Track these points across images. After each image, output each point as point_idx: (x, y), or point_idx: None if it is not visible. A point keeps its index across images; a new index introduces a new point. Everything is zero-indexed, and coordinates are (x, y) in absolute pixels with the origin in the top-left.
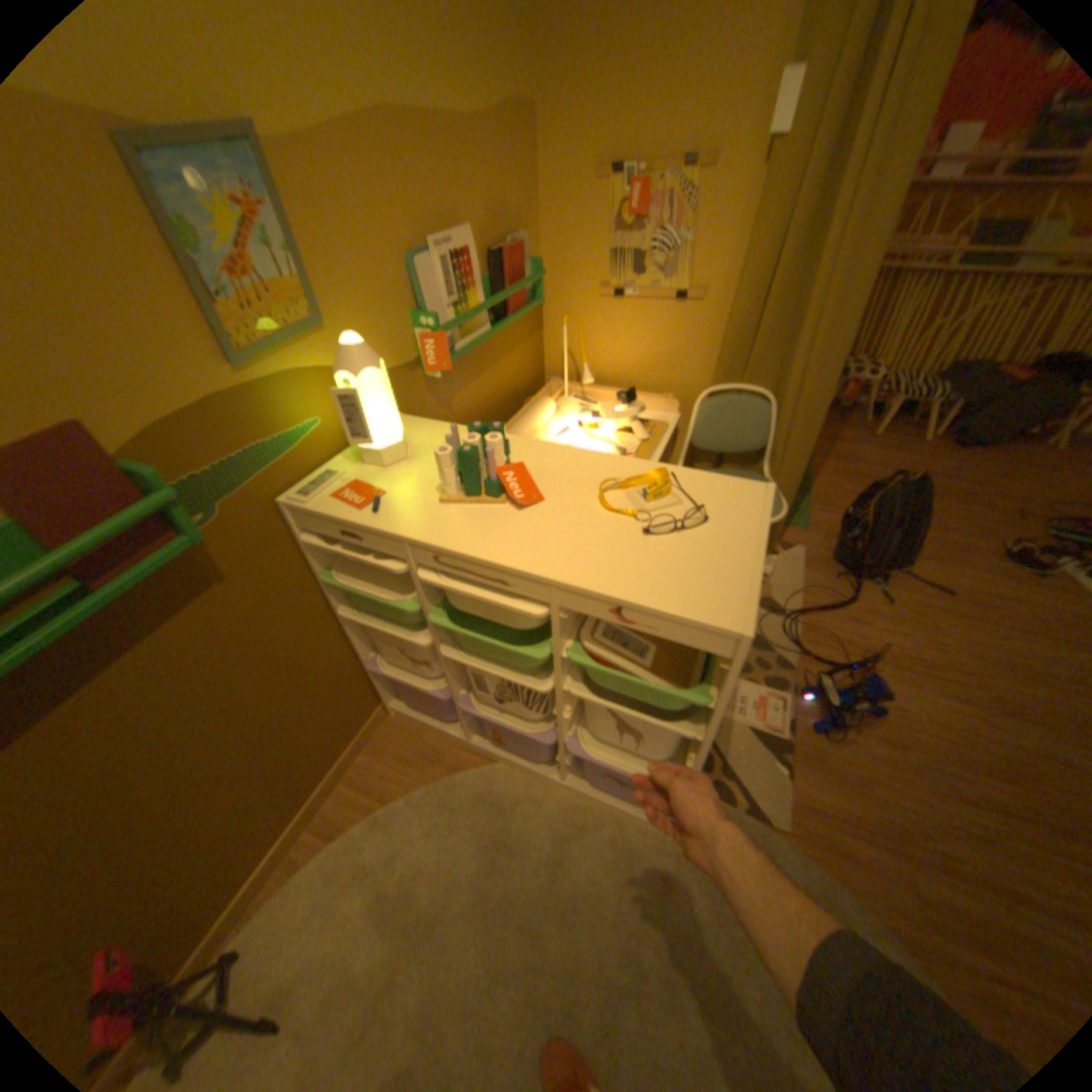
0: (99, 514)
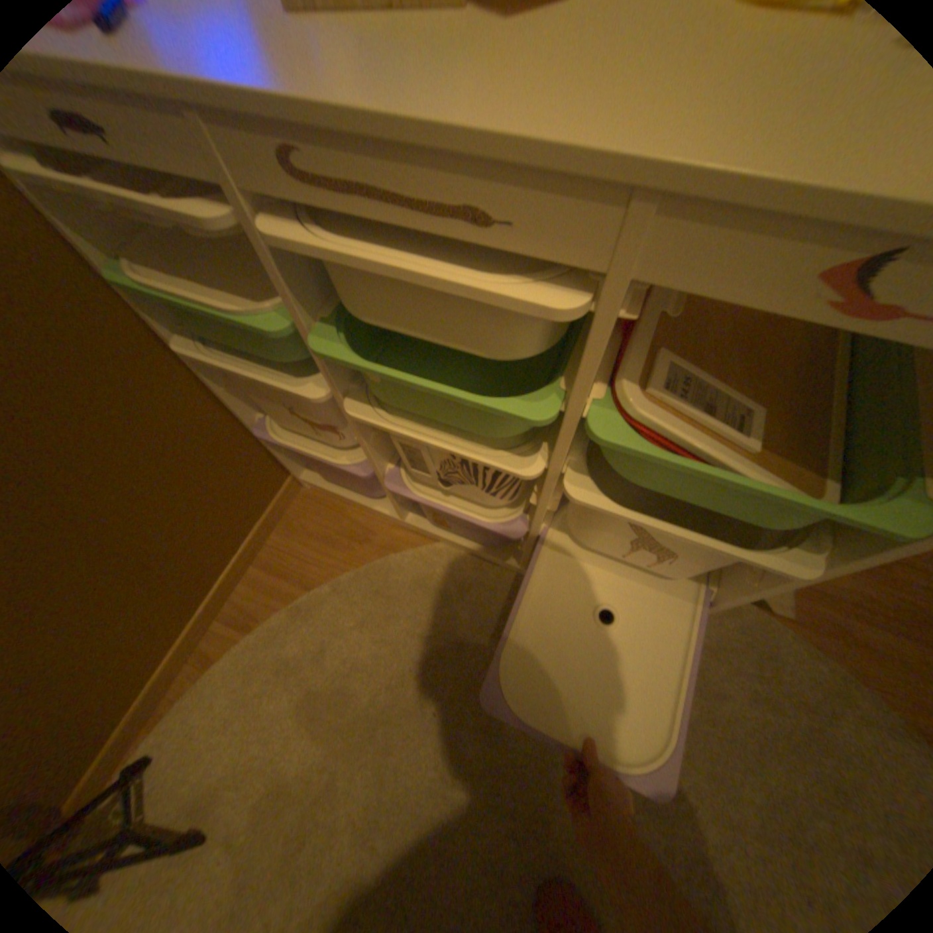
0: None
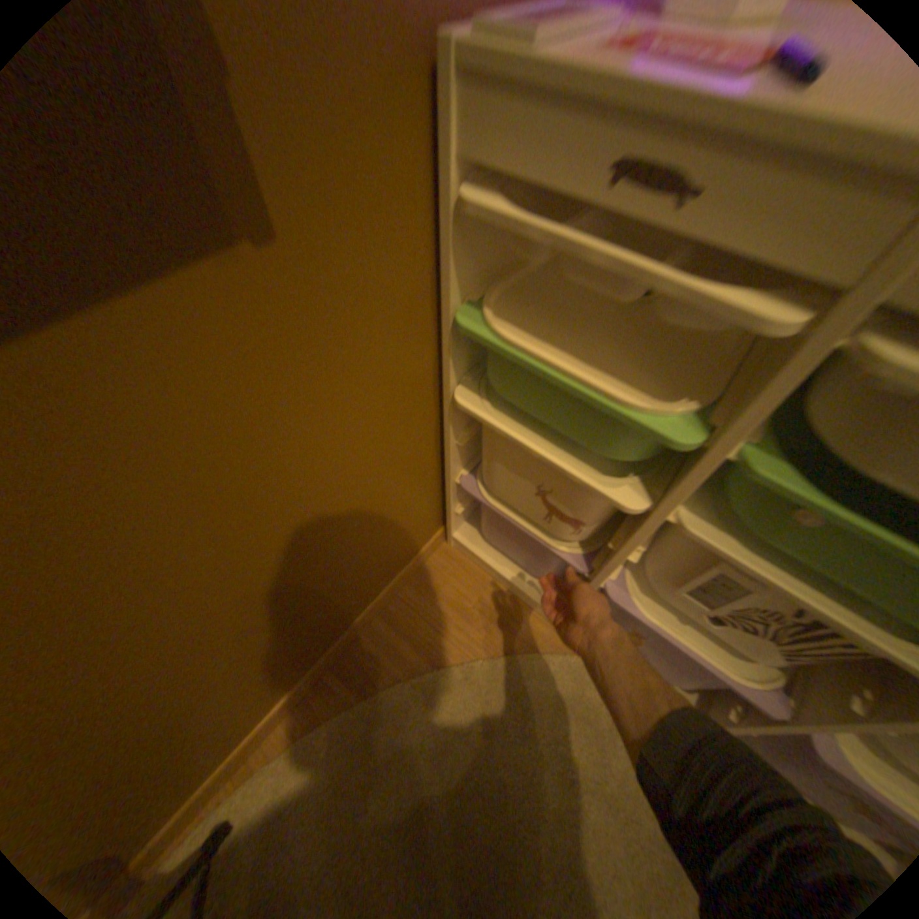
0: None
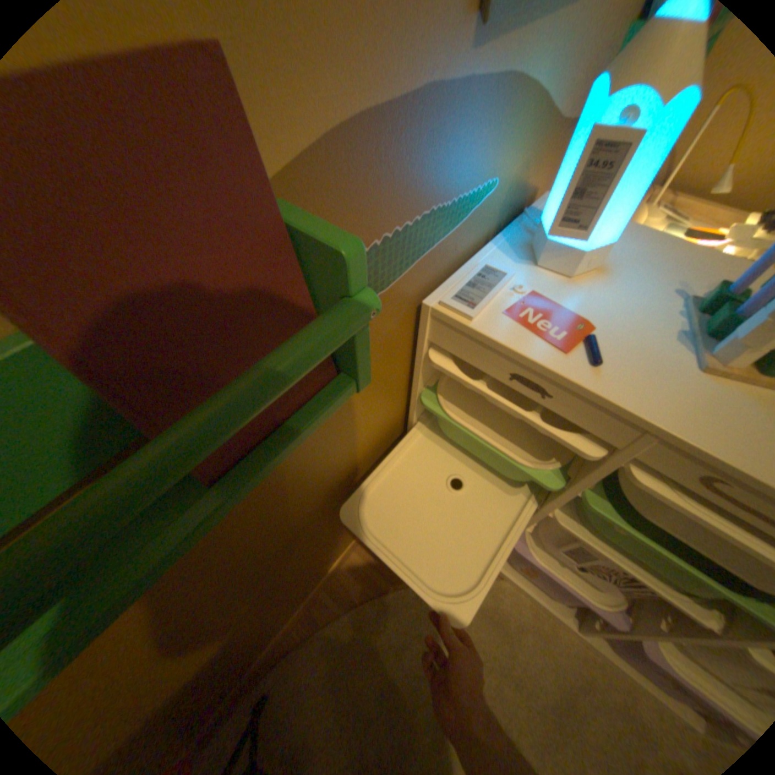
0: (230, 334)
